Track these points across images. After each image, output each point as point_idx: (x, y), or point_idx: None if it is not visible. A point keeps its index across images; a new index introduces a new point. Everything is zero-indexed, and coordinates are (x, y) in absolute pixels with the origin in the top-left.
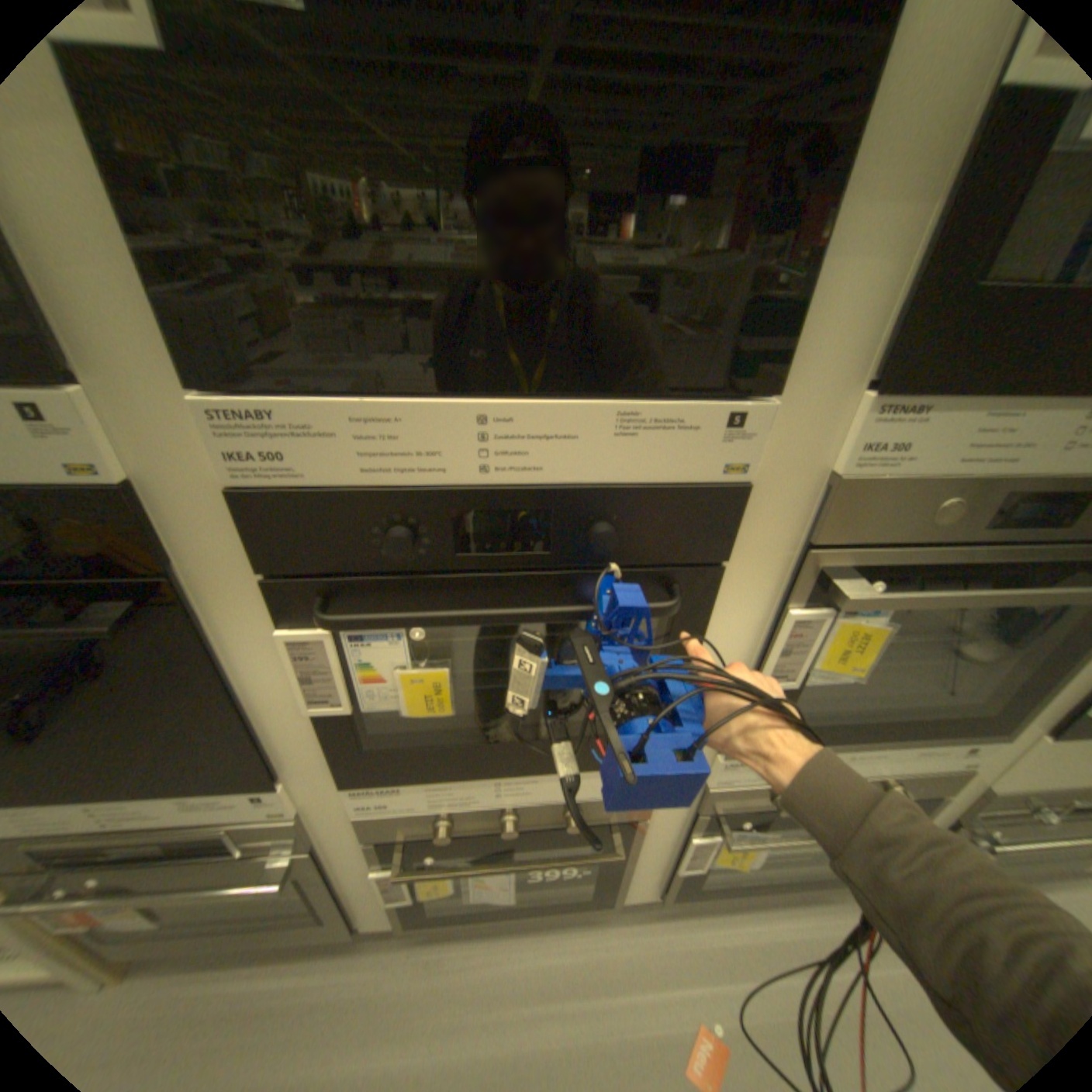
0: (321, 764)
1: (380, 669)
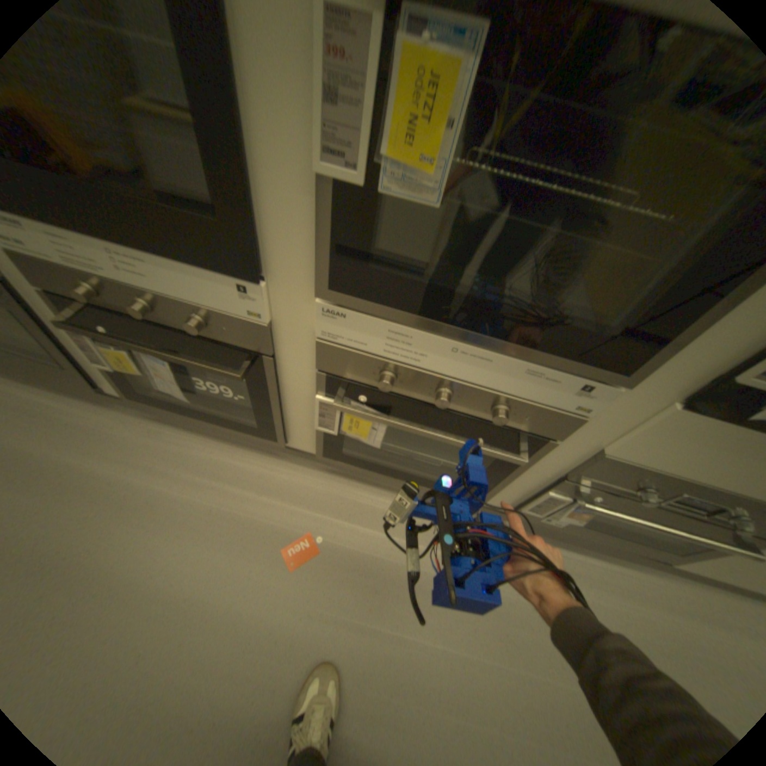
0: None
1: None
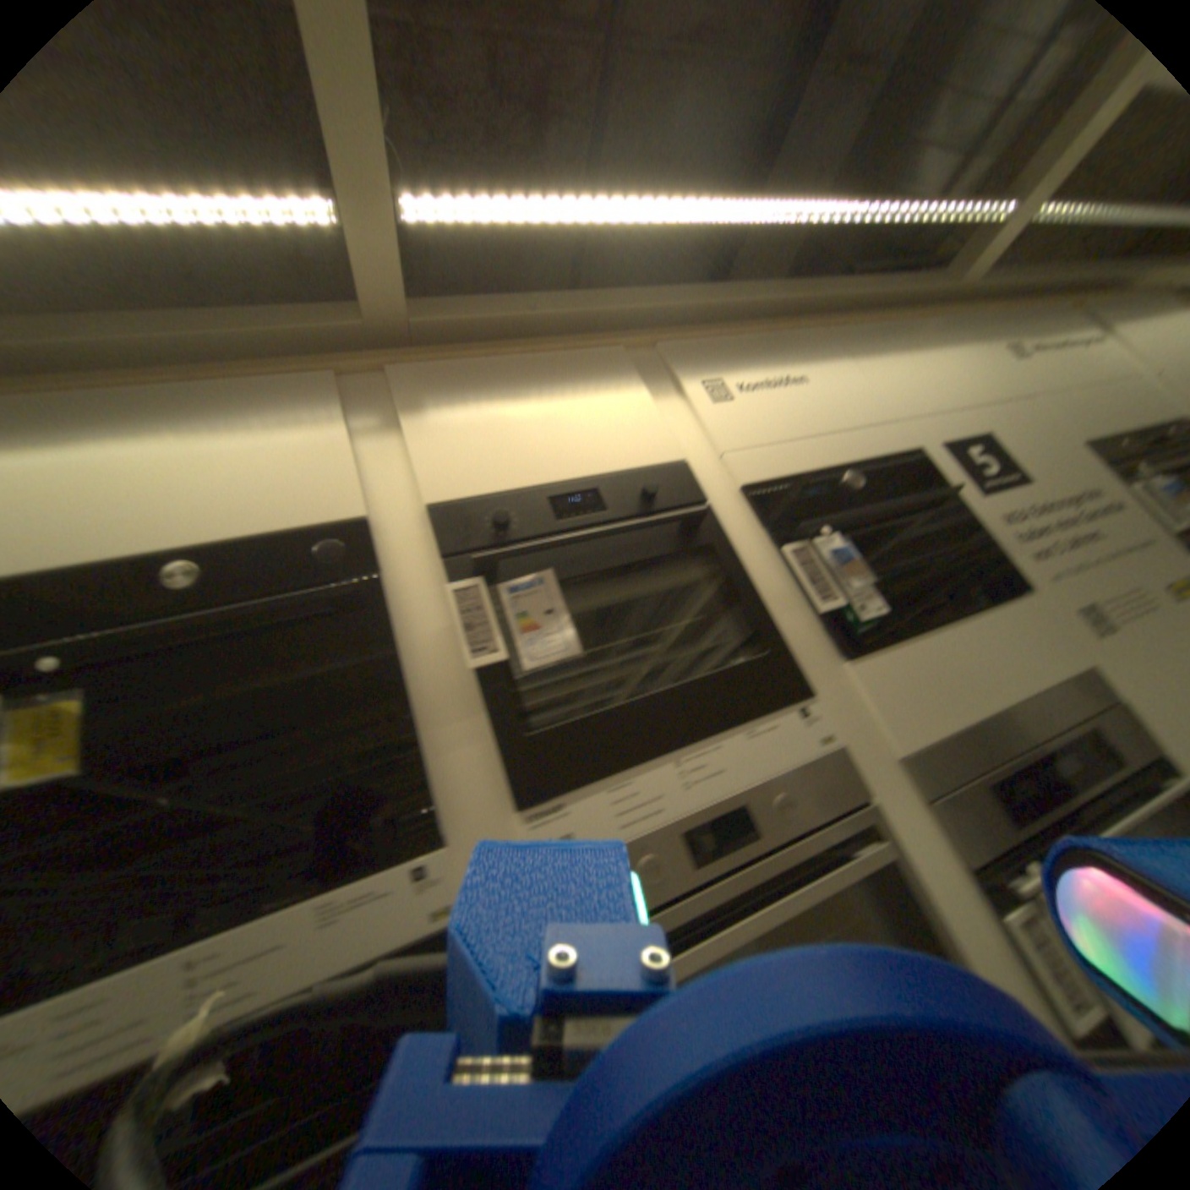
0: None
1: None
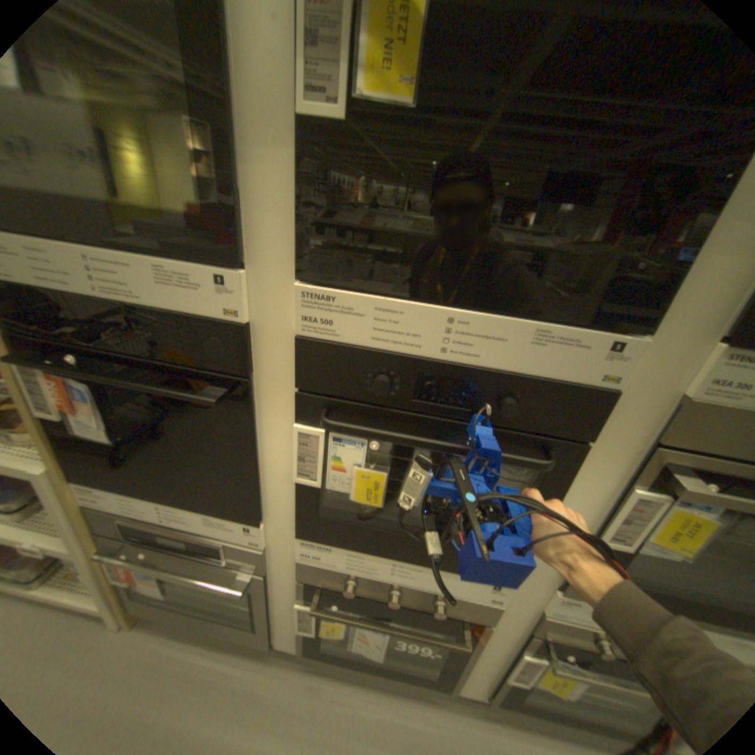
0: (289, 518)
1: (345, 464)
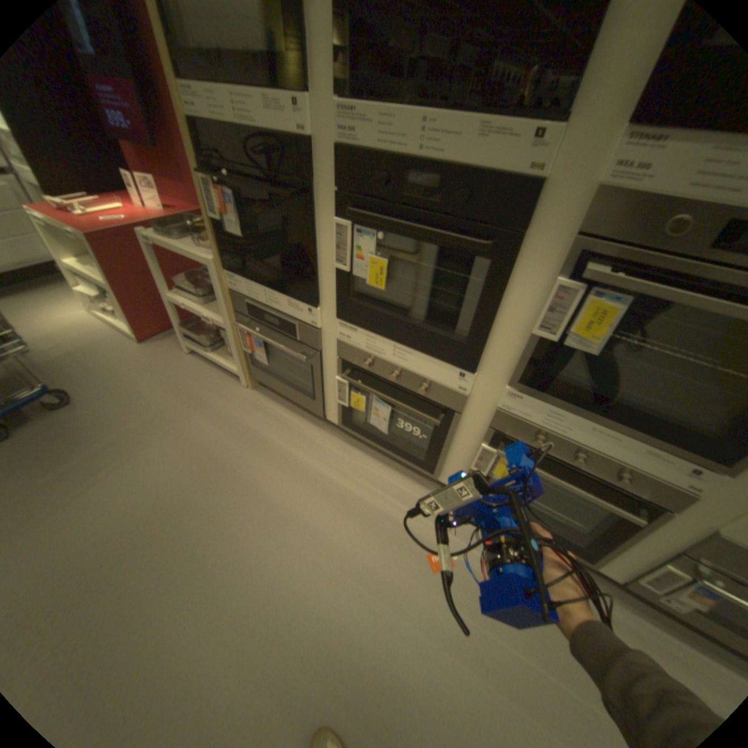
0: (334, 303)
1: (363, 252)
